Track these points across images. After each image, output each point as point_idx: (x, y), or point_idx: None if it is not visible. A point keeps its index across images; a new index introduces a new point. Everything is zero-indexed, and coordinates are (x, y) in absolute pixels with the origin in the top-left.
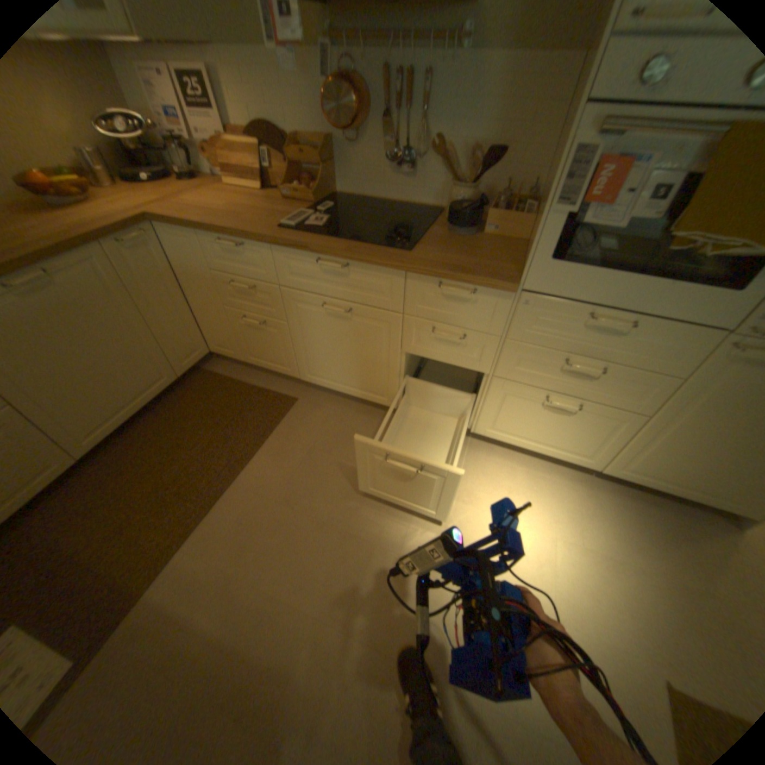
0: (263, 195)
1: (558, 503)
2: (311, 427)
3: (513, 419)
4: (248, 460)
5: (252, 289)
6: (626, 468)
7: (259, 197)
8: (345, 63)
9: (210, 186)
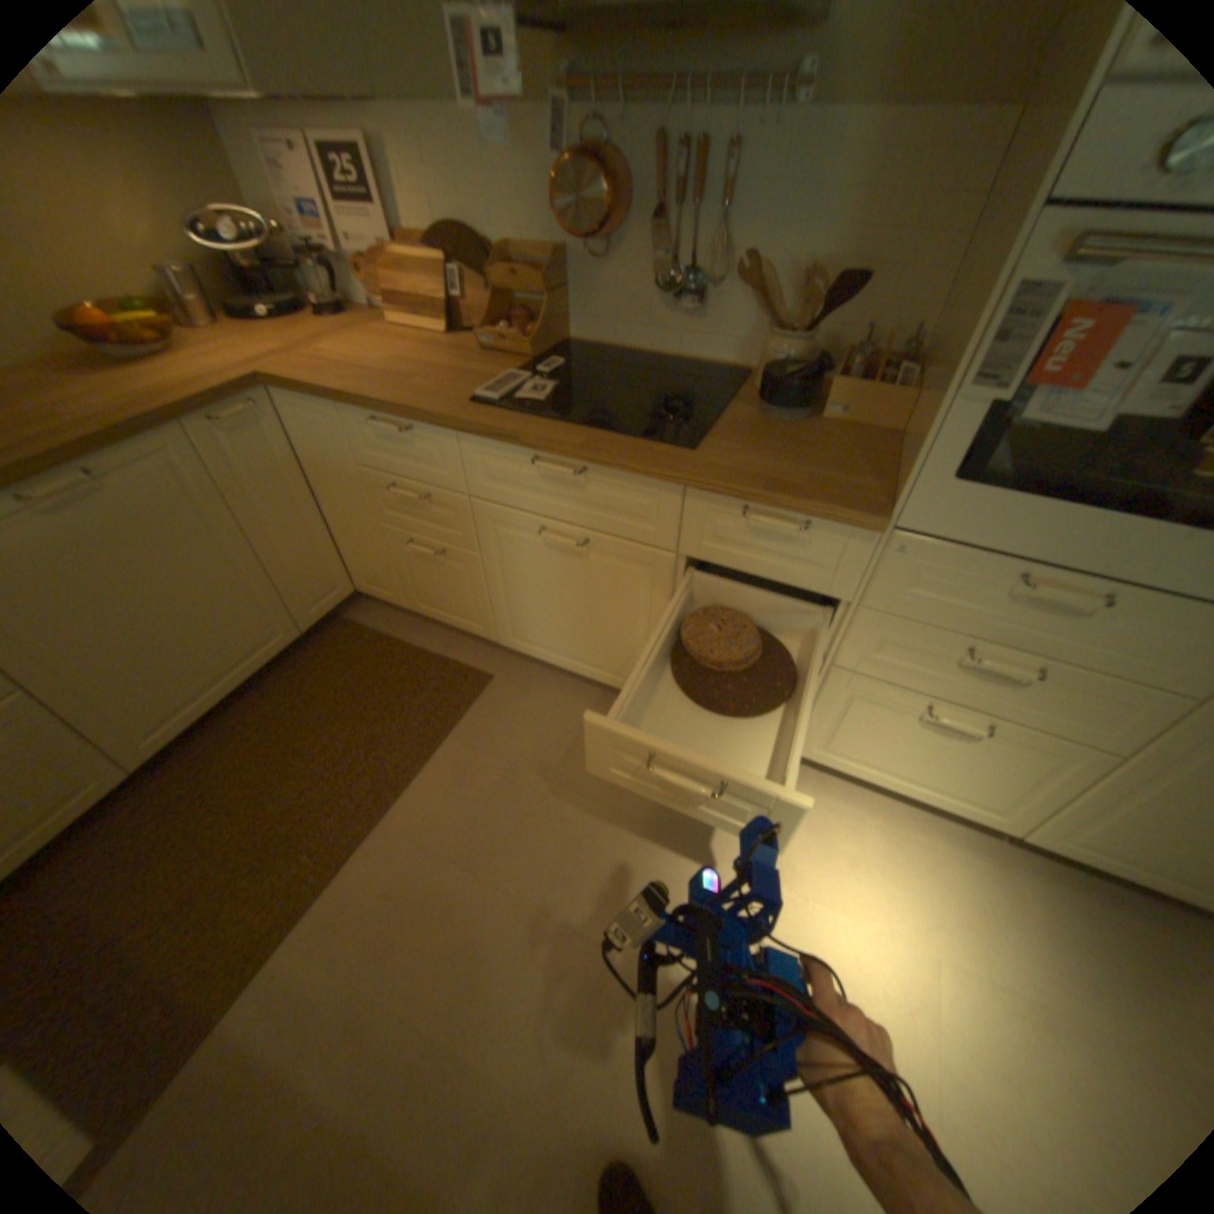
0: (450, 341)
1: (943, 892)
2: (514, 727)
3: (864, 738)
4: (407, 782)
5: (425, 499)
6: (1072, 839)
7: (444, 346)
8: (593, 129)
9: (366, 325)
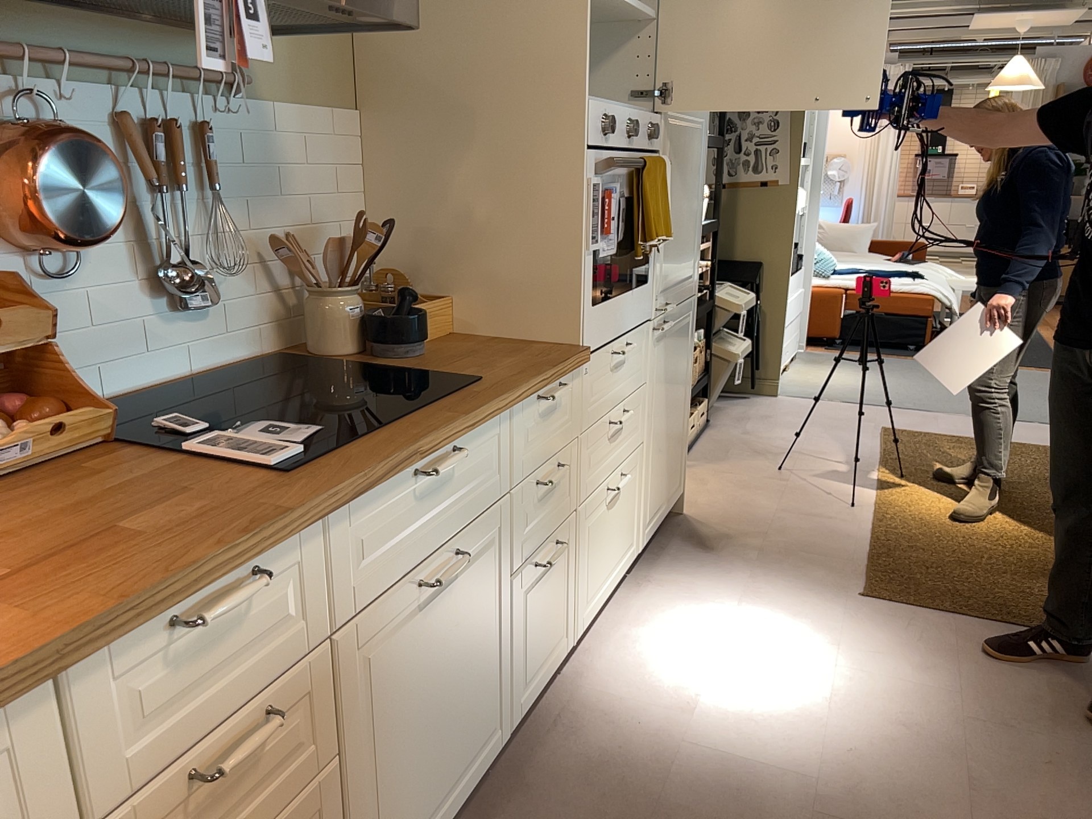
0: None
1: (675, 609)
2: None
3: (595, 560)
4: None
5: (283, 711)
6: (646, 523)
7: None
8: (33, 110)
9: None
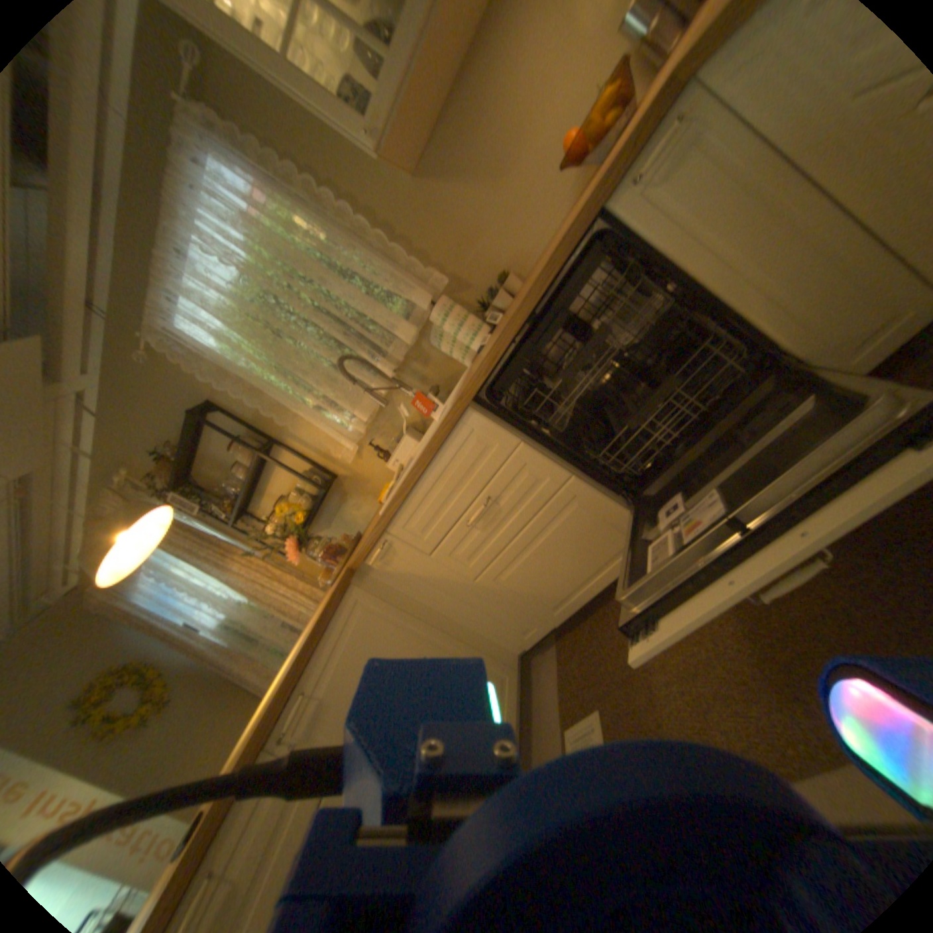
0: None
1: None
2: None
3: None
4: None
5: None
6: None
7: None
8: None
9: None
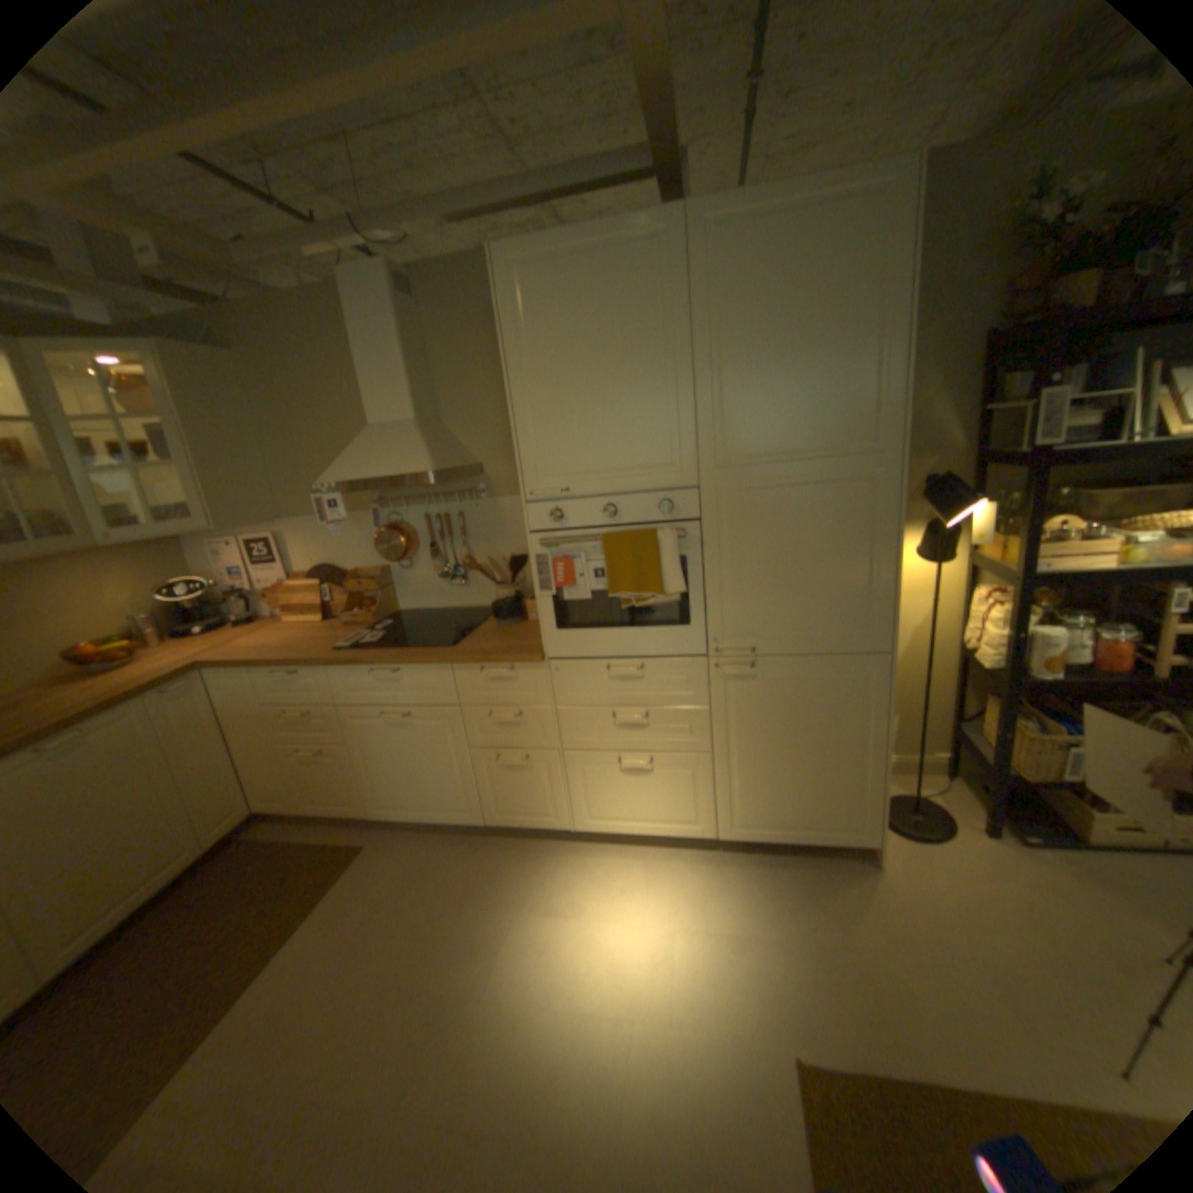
0: (323, 625)
1: (679, 892)
2: (378, 877)
3: (603, 798)
4: (288, 937)
5: (304, 716)
6: (734, 825)
7: (319, 628)
8: (393, 517)
9: (267, 626)
